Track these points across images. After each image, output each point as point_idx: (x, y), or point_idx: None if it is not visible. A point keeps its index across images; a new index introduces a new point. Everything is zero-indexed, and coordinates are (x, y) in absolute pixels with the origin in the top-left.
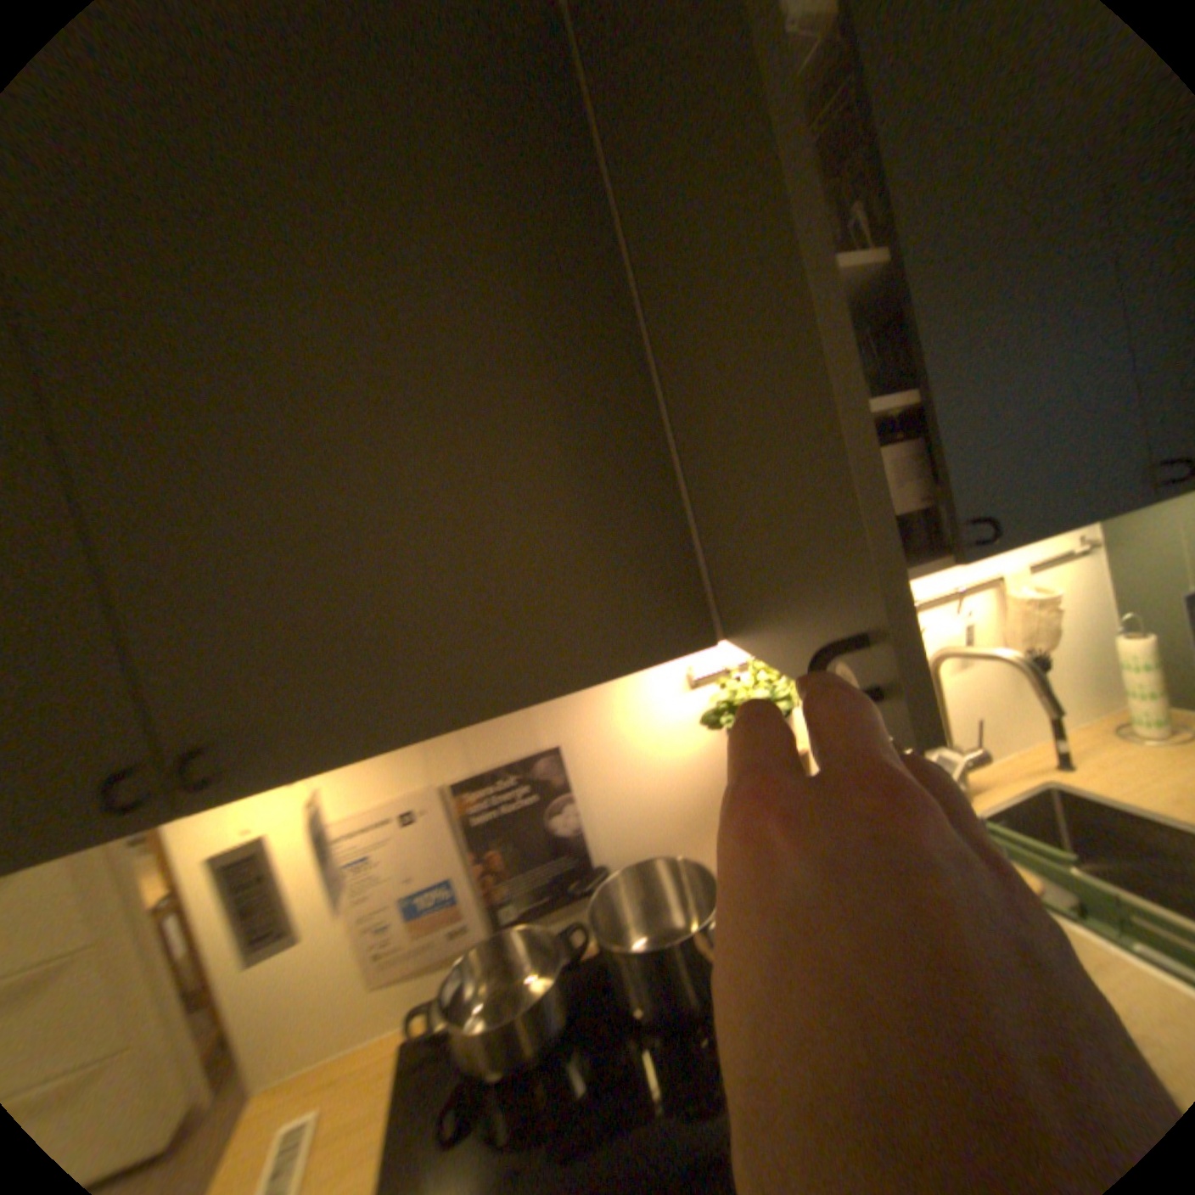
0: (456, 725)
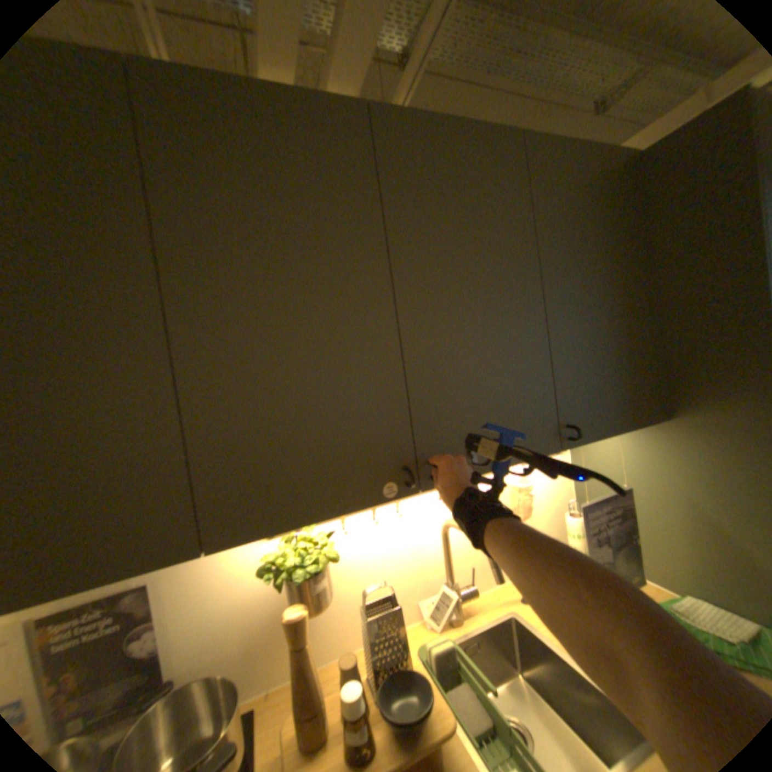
0: None
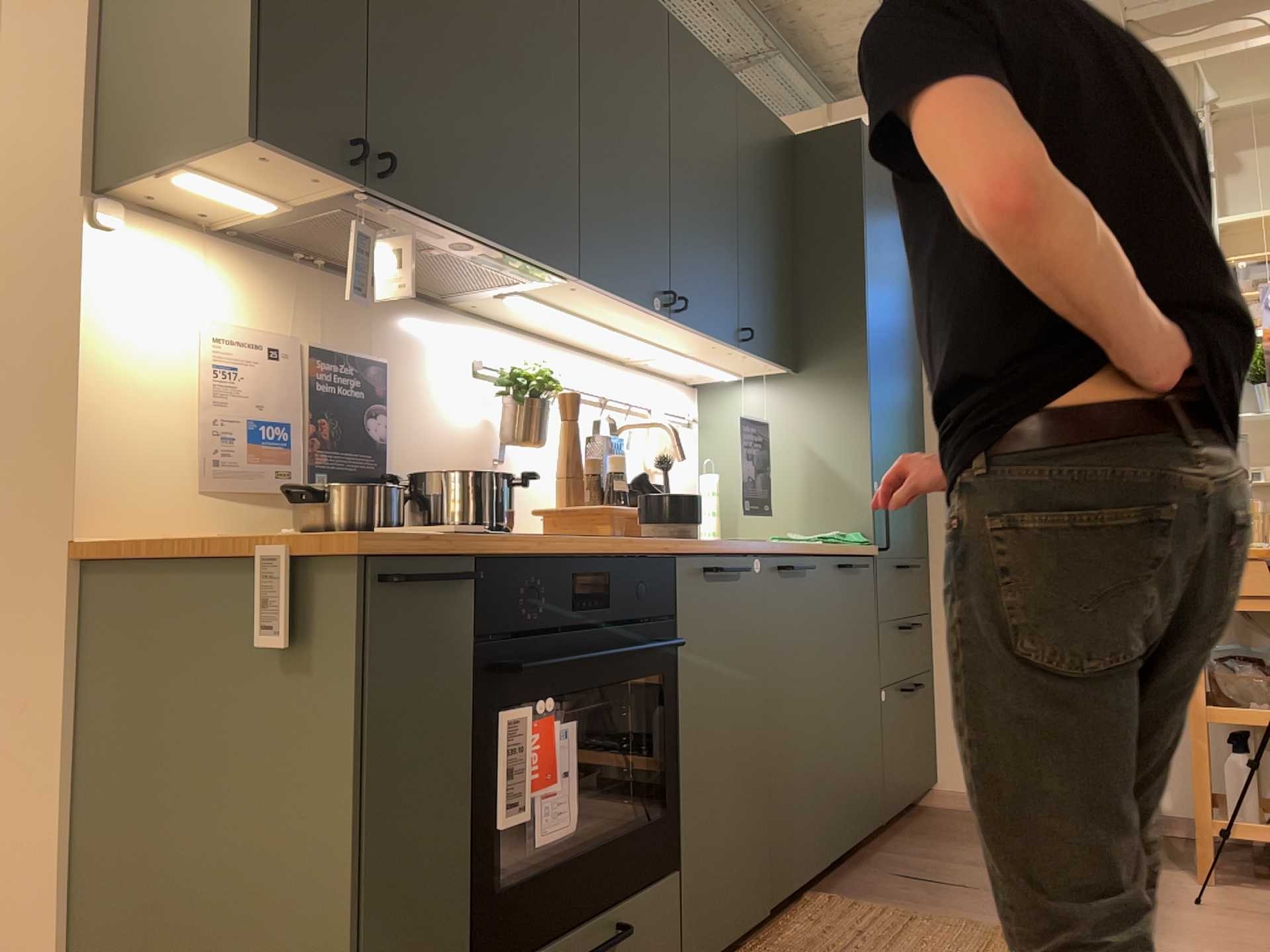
0: (465, 235)
